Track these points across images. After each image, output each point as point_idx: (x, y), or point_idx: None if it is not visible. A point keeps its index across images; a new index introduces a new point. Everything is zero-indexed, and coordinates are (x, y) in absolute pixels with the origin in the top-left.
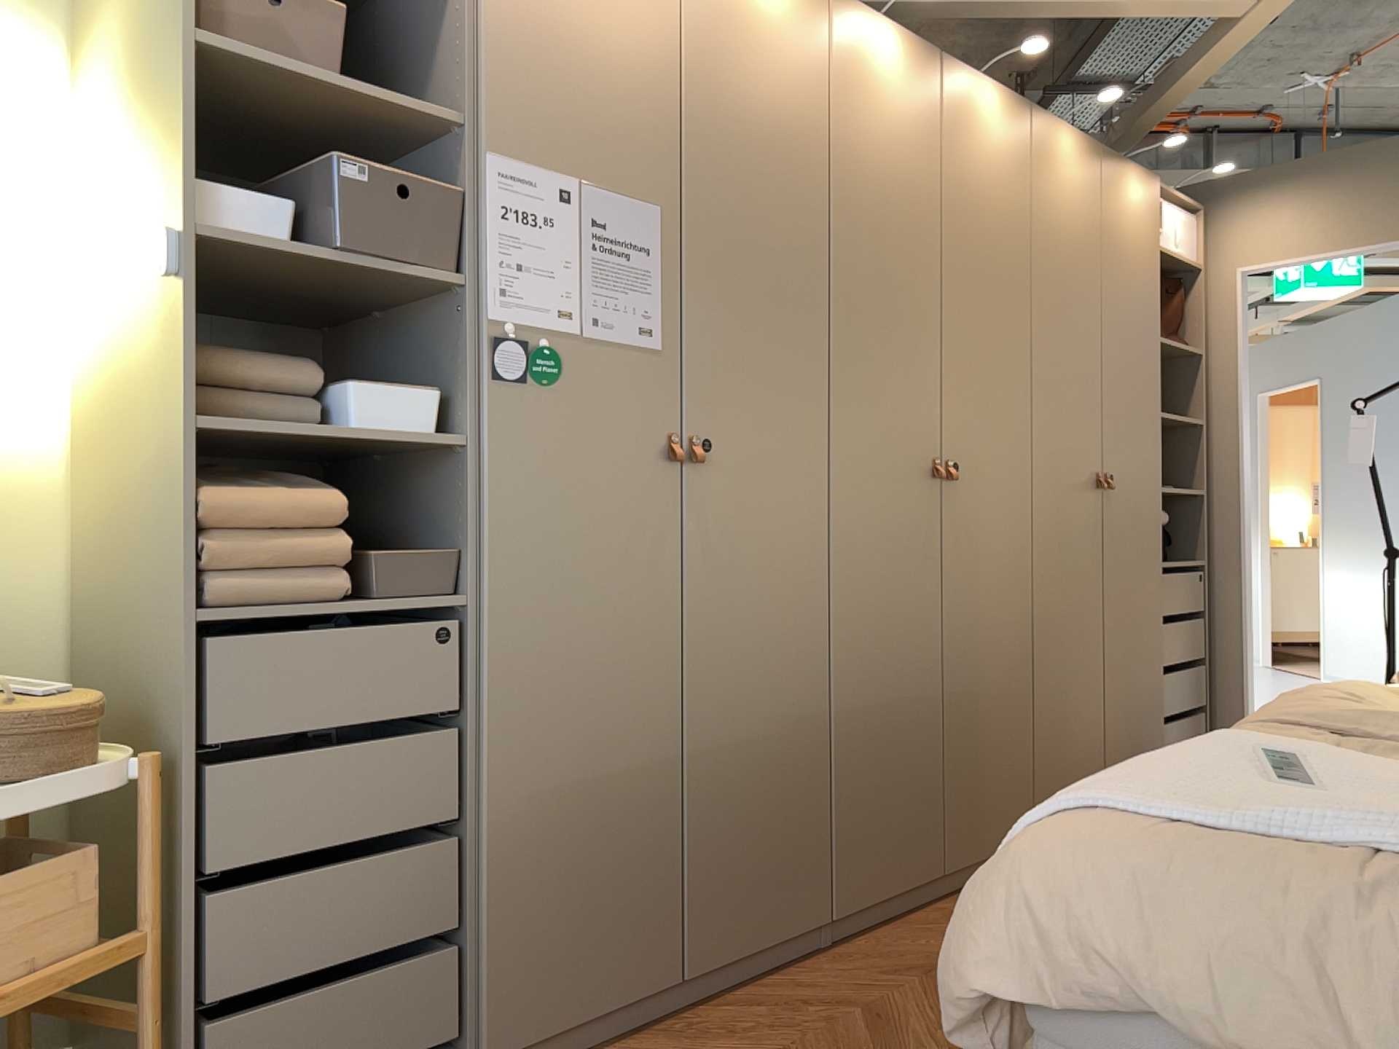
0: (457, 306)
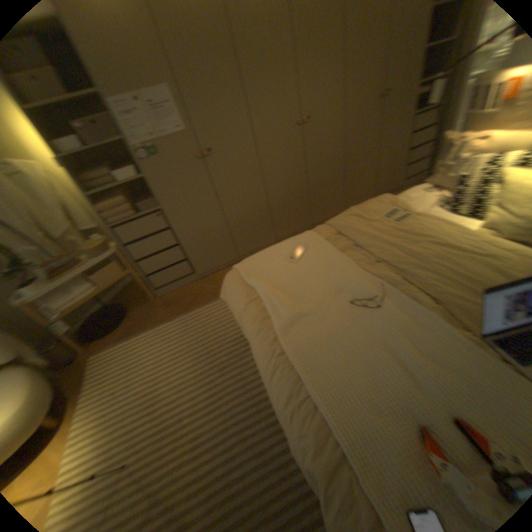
0: (123, 144)
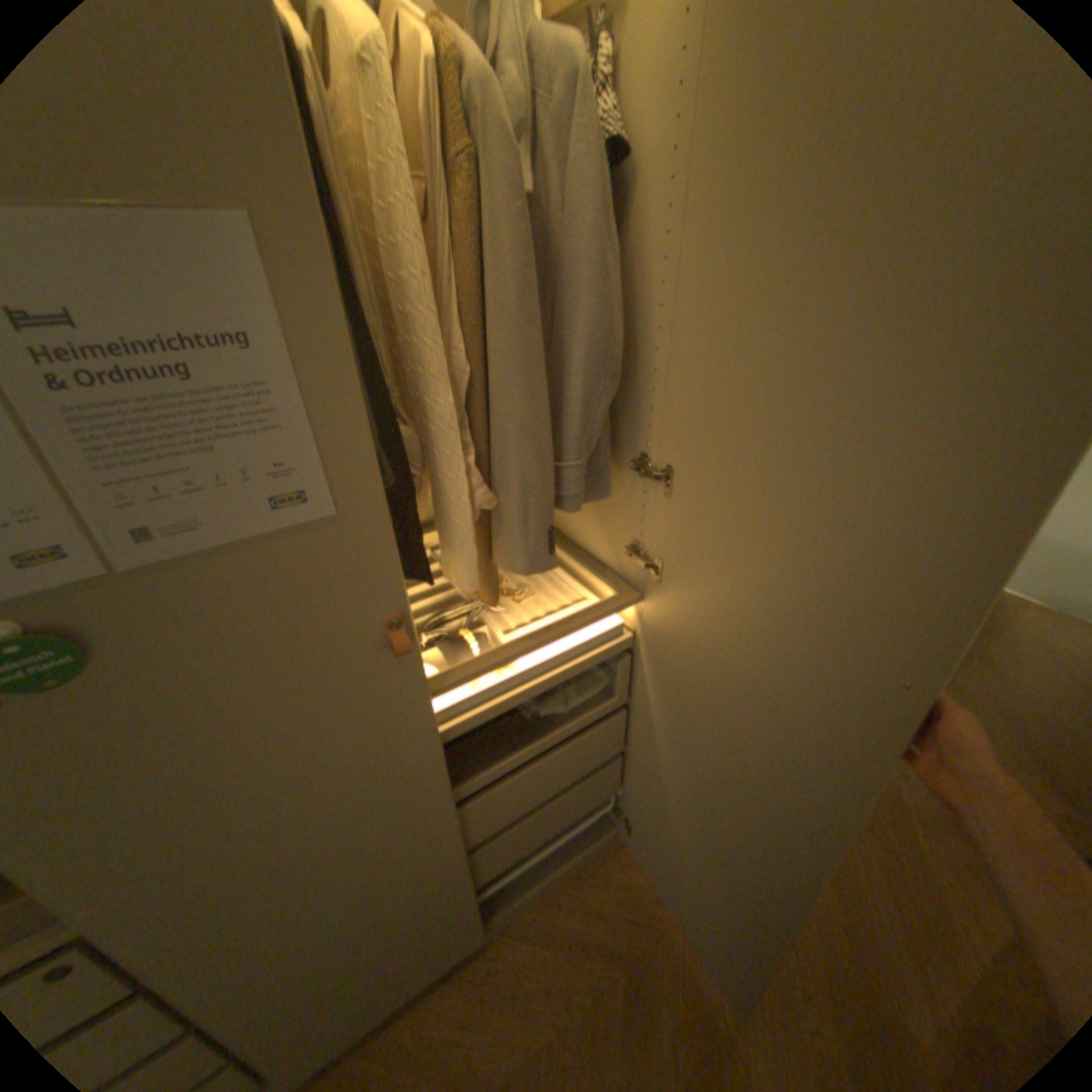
0: None
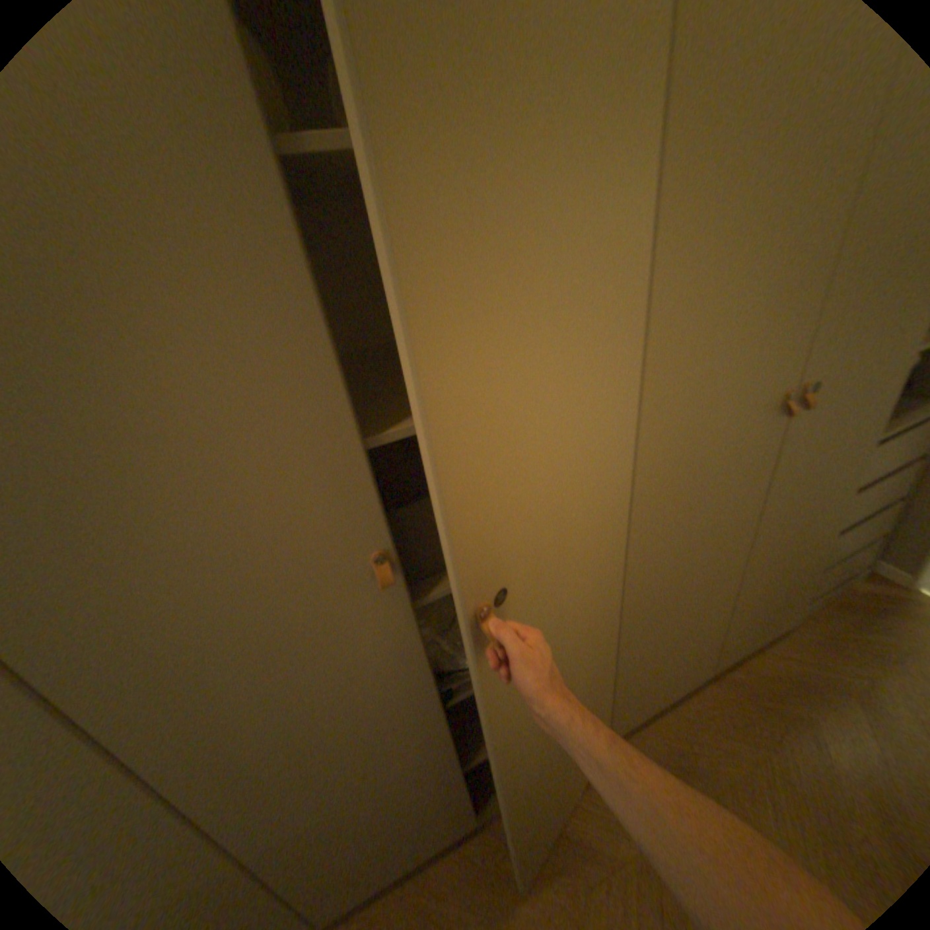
0: None
